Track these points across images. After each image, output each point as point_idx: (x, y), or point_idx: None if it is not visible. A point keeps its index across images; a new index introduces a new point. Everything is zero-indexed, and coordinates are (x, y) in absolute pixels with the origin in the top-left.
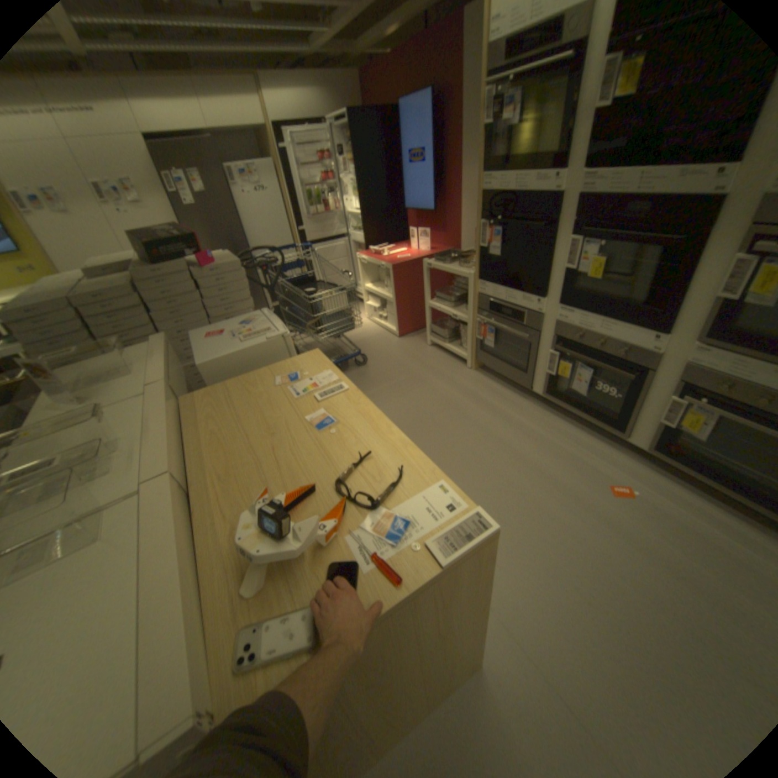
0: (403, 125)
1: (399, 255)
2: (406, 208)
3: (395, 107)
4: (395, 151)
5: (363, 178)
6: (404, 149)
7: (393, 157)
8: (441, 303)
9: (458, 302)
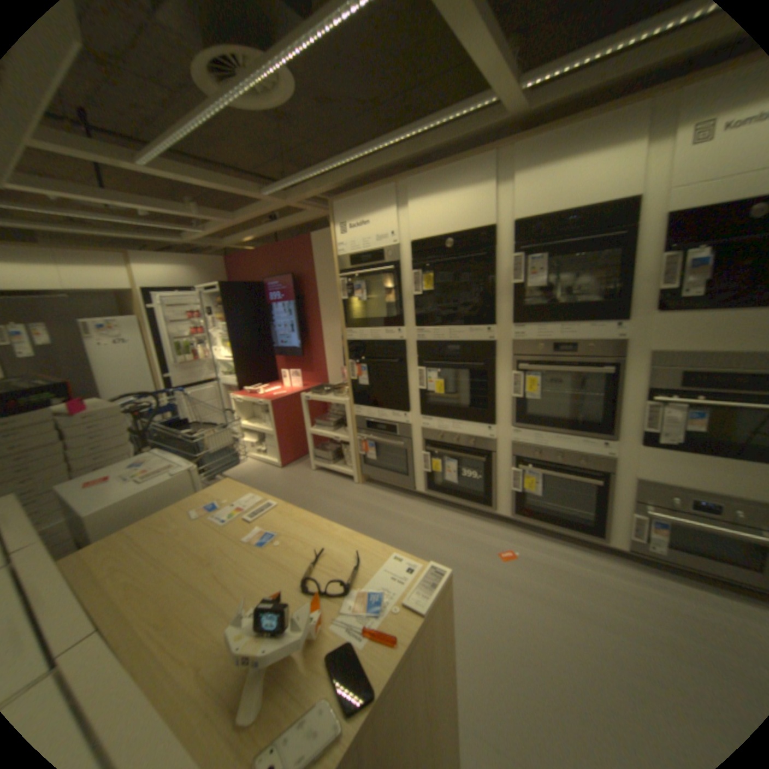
0: (267, 296)
1: (272, 393)
2: (274, 355)
3: (259, 284)
4: (260, 313)
5: (233, 332)
6: (269, 312)
7: (259, 317)
8: (320, 430)
9: (335, 427)
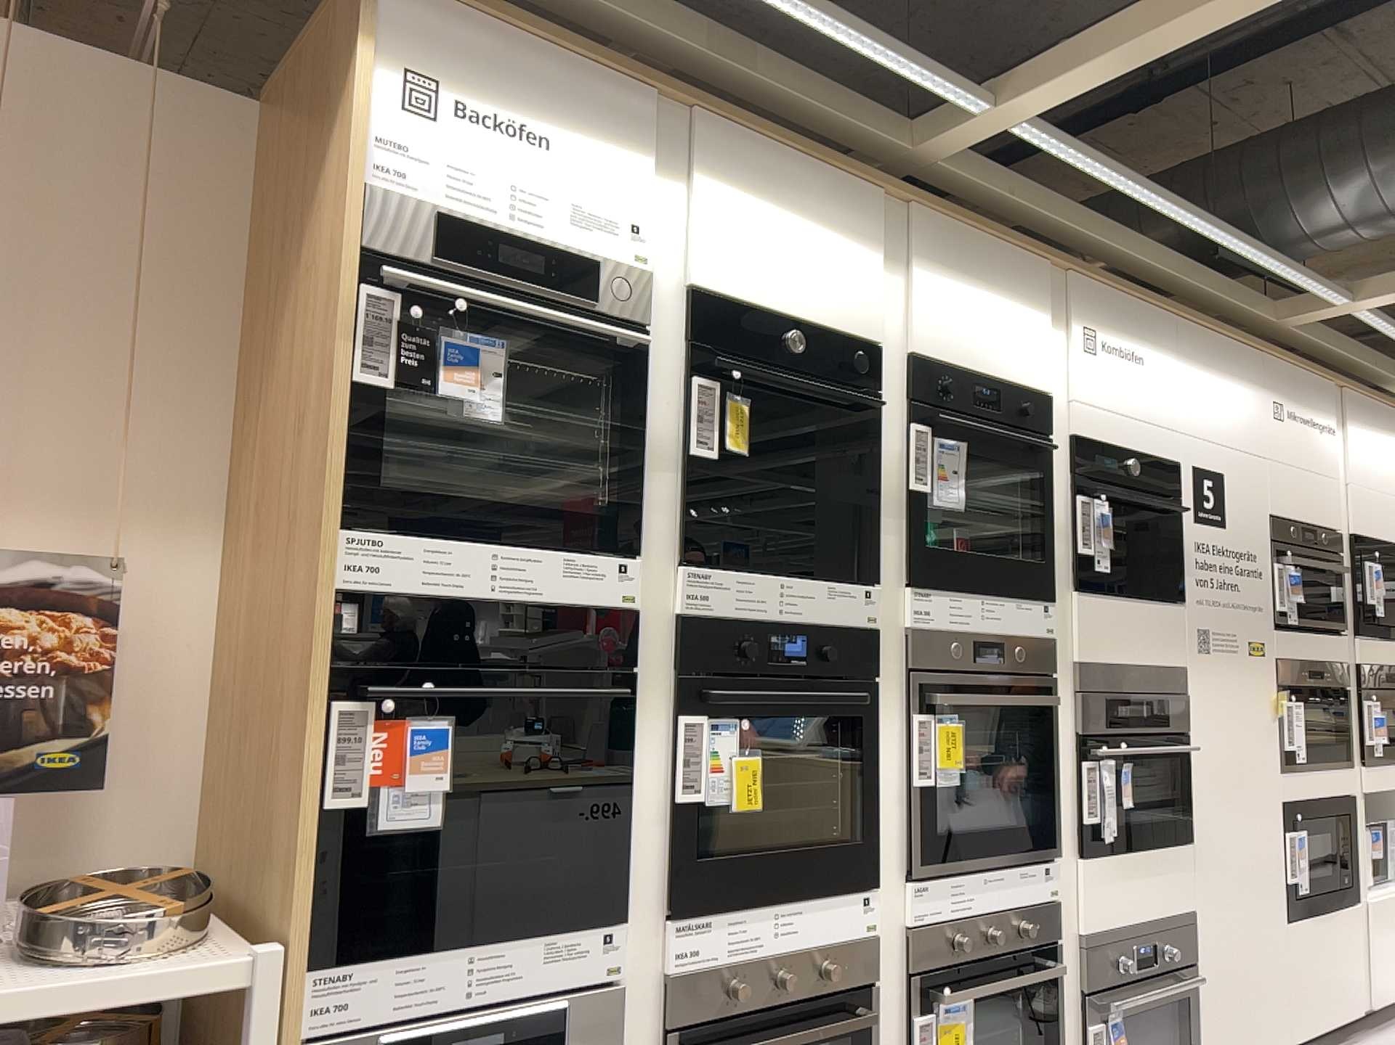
0: None
1: None
2: None
3: None
4: None
5: None
6: None
7: None
8: None
9: None
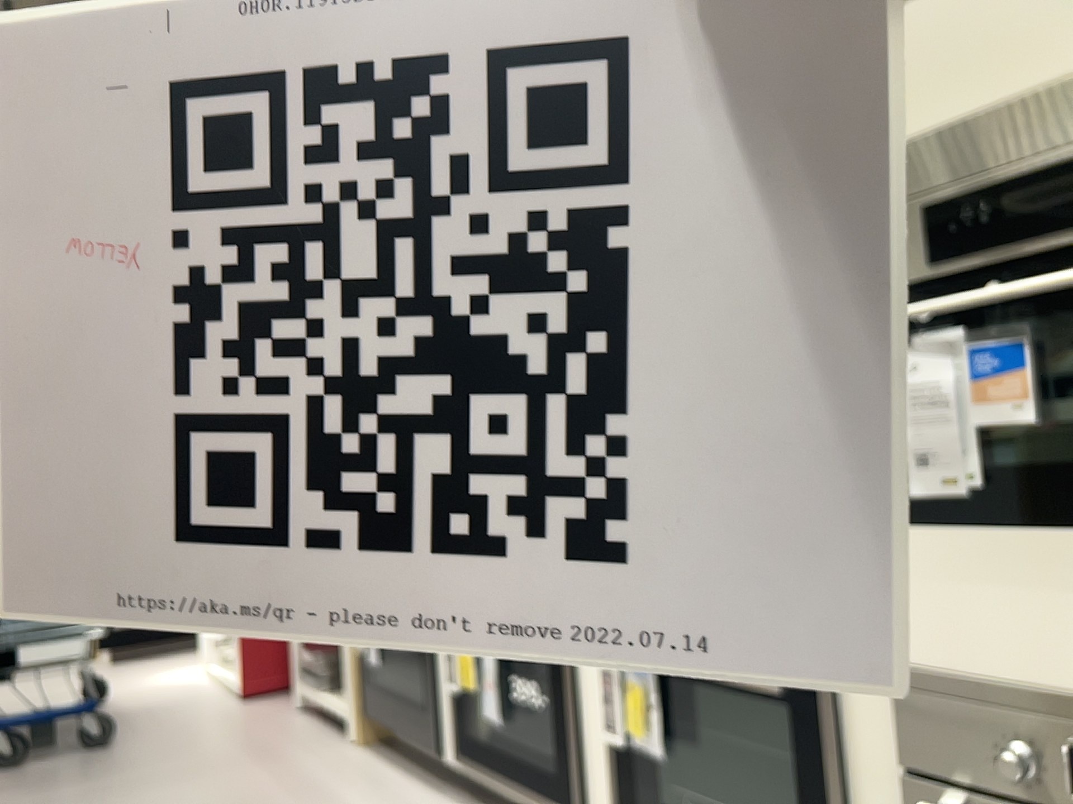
0: None
1: None
2: None
3: None
4: None
5: None
6: None
7: None
8: None
9: None
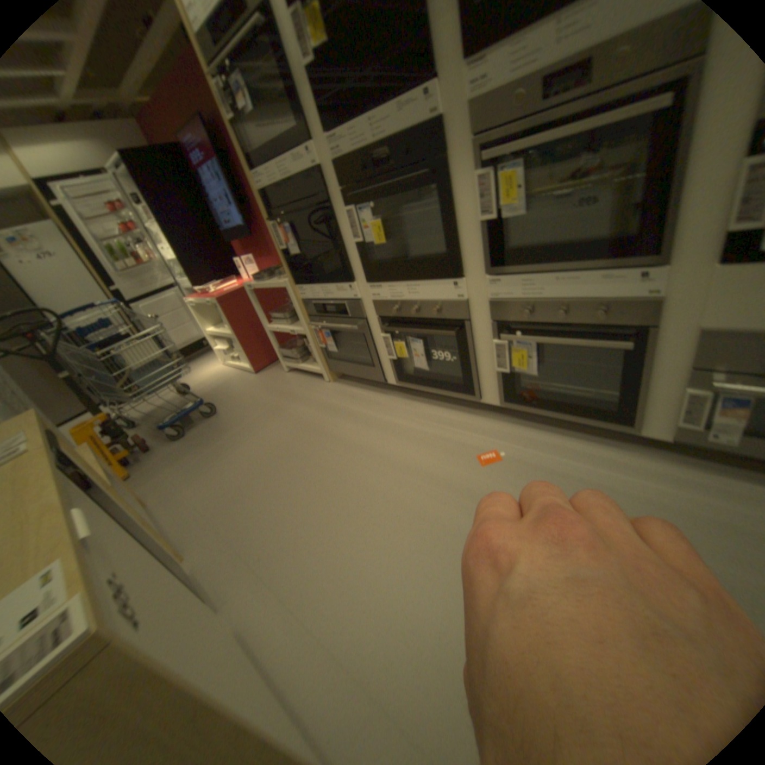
0: (188, 157)
1: (227, 287)
2: (225, 239)
3: (177, 143)
4: (193, 185)
5: (164, 217)
6: (199, 181)
7: (194, 192)
8: (279, 322)
9: (294, 316)
